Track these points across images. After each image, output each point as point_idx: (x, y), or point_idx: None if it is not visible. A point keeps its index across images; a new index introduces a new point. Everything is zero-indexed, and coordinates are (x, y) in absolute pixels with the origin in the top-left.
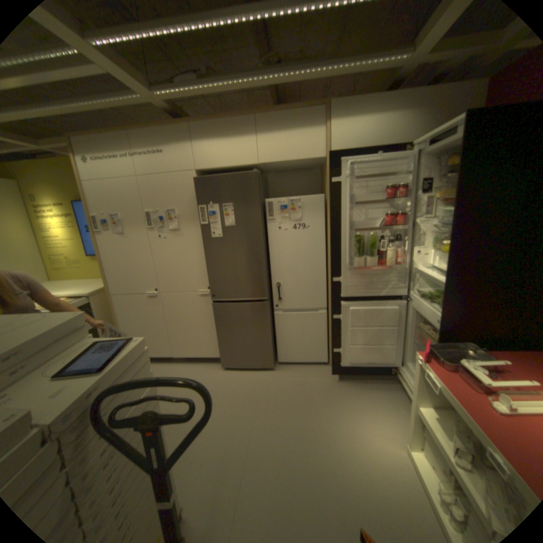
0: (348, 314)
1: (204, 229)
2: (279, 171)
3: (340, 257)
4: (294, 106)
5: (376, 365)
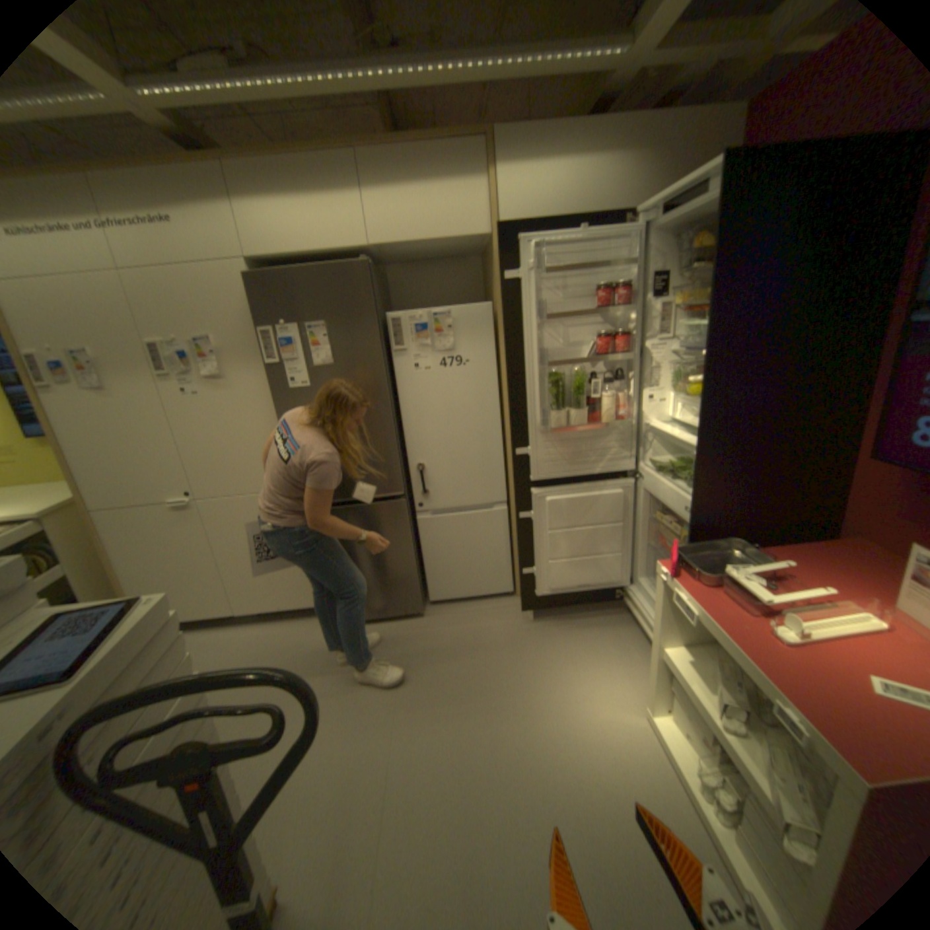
0: (543, 508)
1: (272, 373)
2: (407, 261)
3: (525, 413)
4: (428, 136)
5: (591, 587)
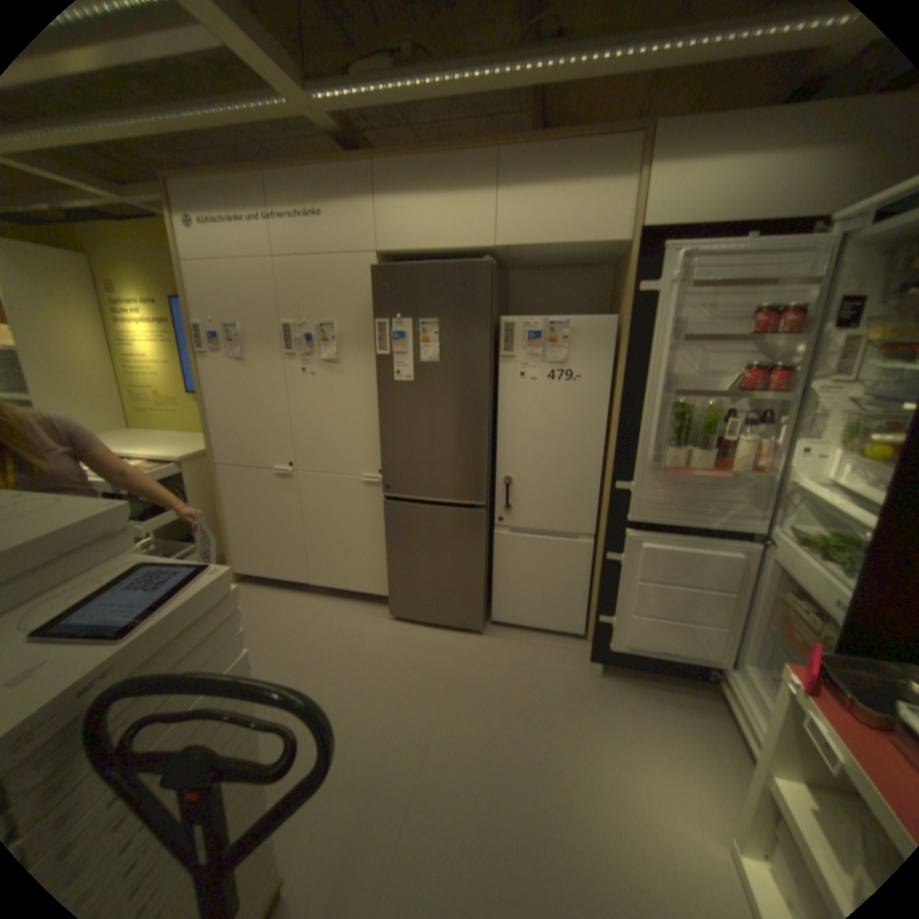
0: (638, 555)
1: (381, 364)
2: (533, 266)
3: (636, 444)
4: (580, 133)
5: (682, 659)
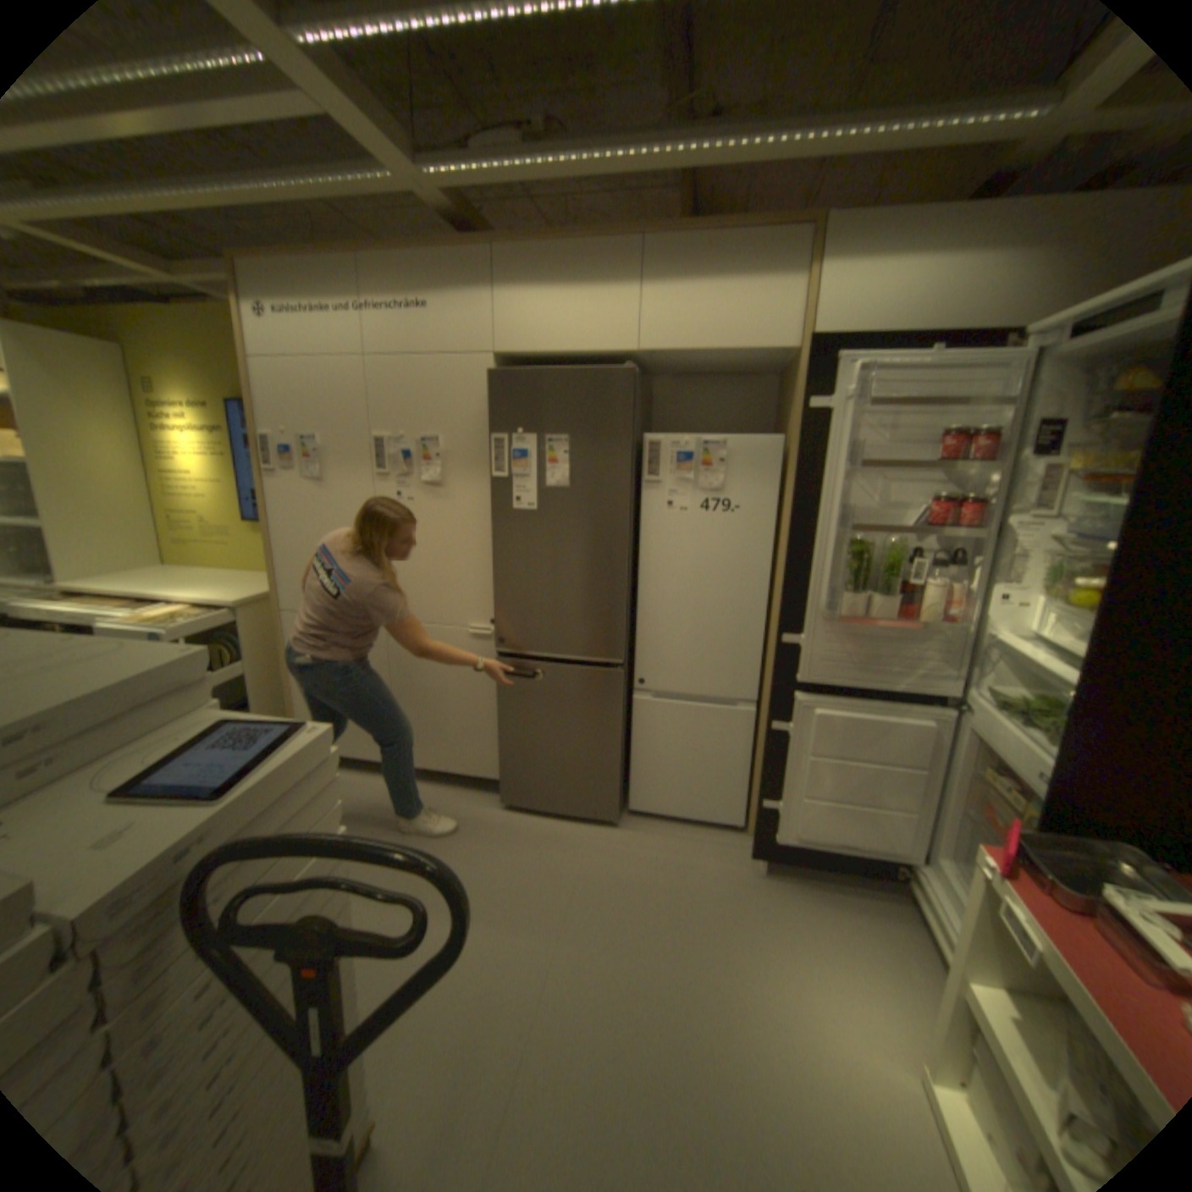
0: (809, 724)
1: (498, 489)
2: (682, 373)
3: (806, 589)
4: (739, 222)
5: (863, 853)
